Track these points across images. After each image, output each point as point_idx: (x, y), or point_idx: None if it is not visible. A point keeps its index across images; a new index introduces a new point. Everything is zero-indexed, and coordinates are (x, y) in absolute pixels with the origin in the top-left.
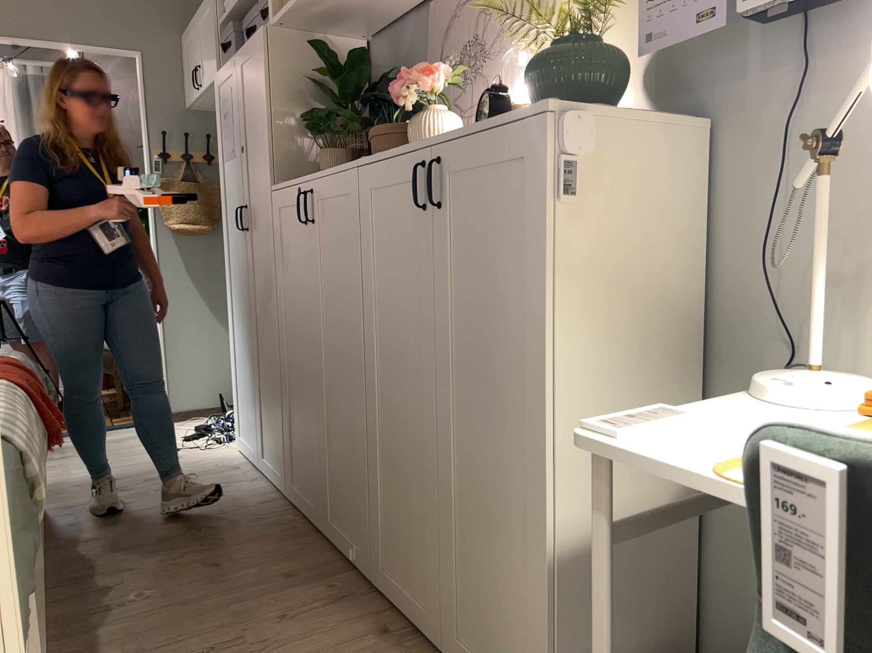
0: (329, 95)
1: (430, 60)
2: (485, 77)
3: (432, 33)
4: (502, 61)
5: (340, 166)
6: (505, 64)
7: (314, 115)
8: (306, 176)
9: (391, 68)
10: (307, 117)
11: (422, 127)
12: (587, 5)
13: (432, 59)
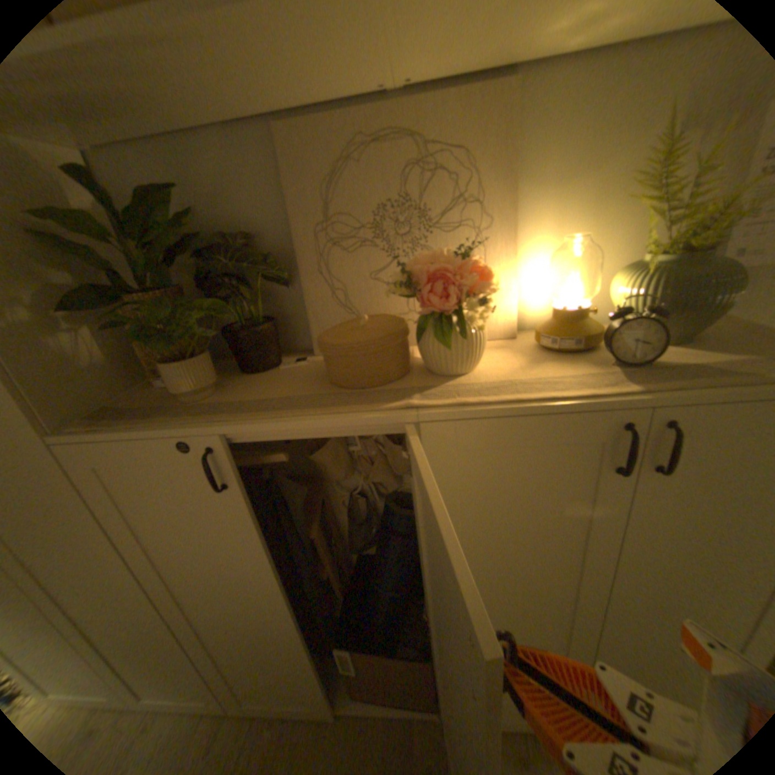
0: (82, 255)
1: (292, 211)
2: (433, 250)
3: (275, 169)
4: (481, 238)
5: (335, 411)
6: (482, 242)
7: (77, 296)
8: (195, 421)
9: (170, 205)
10: (65, 301)
11: (471, 342)
12: (658, 201)
13: (302, 211)
